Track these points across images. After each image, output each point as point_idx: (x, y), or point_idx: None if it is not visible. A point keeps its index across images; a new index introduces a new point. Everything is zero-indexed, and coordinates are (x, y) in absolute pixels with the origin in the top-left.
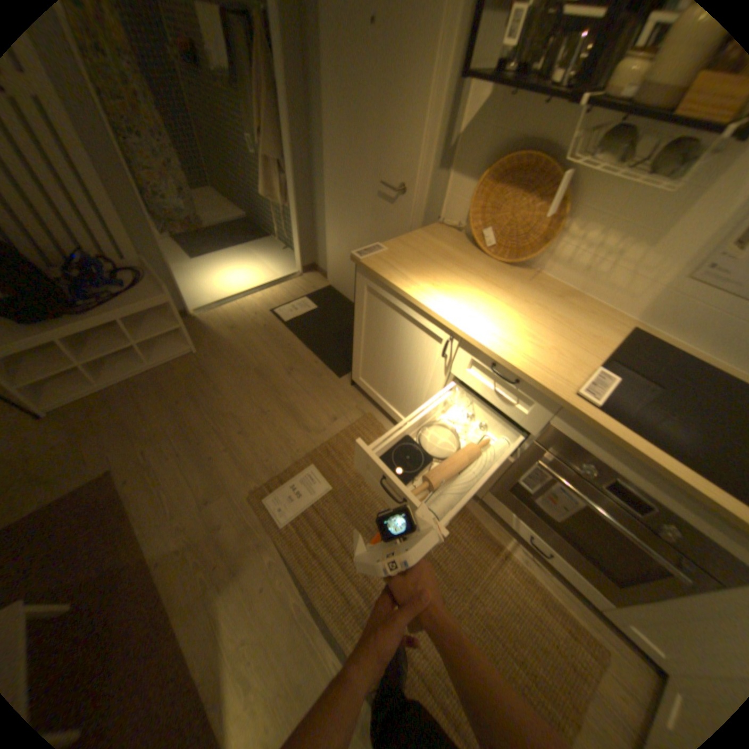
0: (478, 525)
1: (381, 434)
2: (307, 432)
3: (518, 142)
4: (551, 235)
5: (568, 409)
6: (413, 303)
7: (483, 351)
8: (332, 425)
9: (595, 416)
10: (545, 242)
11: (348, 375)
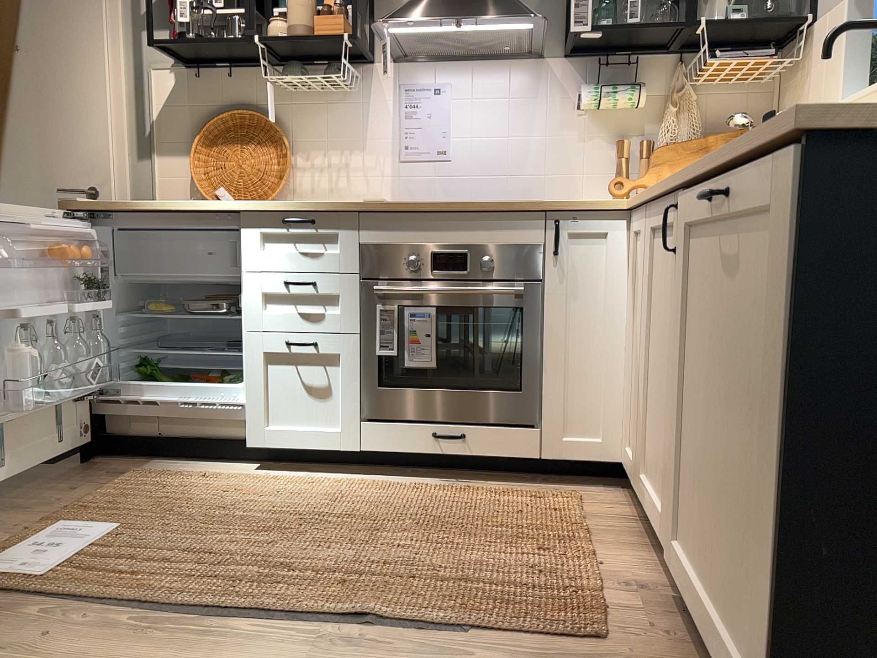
0: (375, 484)
1: (173, 475)
2: (23, 512)
3: (216, 113)
4: (283, 171)
5: (362, 211)
6: (168, 210)
7: (267, 213)
8: (73, 495)
9: (382, 202)
10: (281, 179)
11: (67, 460)
